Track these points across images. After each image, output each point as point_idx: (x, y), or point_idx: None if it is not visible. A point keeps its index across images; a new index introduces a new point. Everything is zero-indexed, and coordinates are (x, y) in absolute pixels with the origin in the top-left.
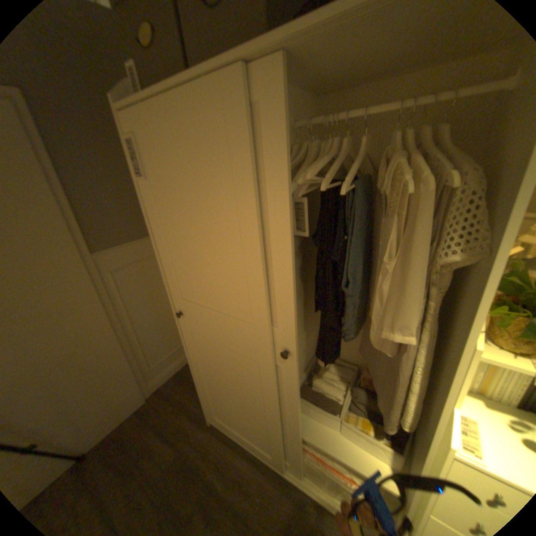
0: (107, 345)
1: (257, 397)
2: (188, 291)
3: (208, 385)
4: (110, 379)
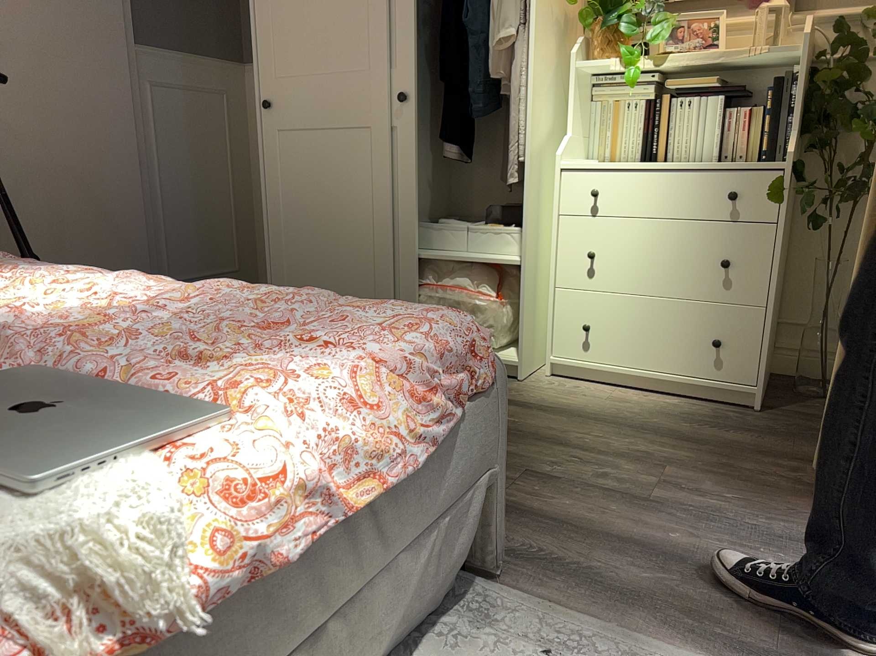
0: (134, 189)
1: (365, 194)
2: (290, 60)
3: (292, 229)
4: (125, 248)
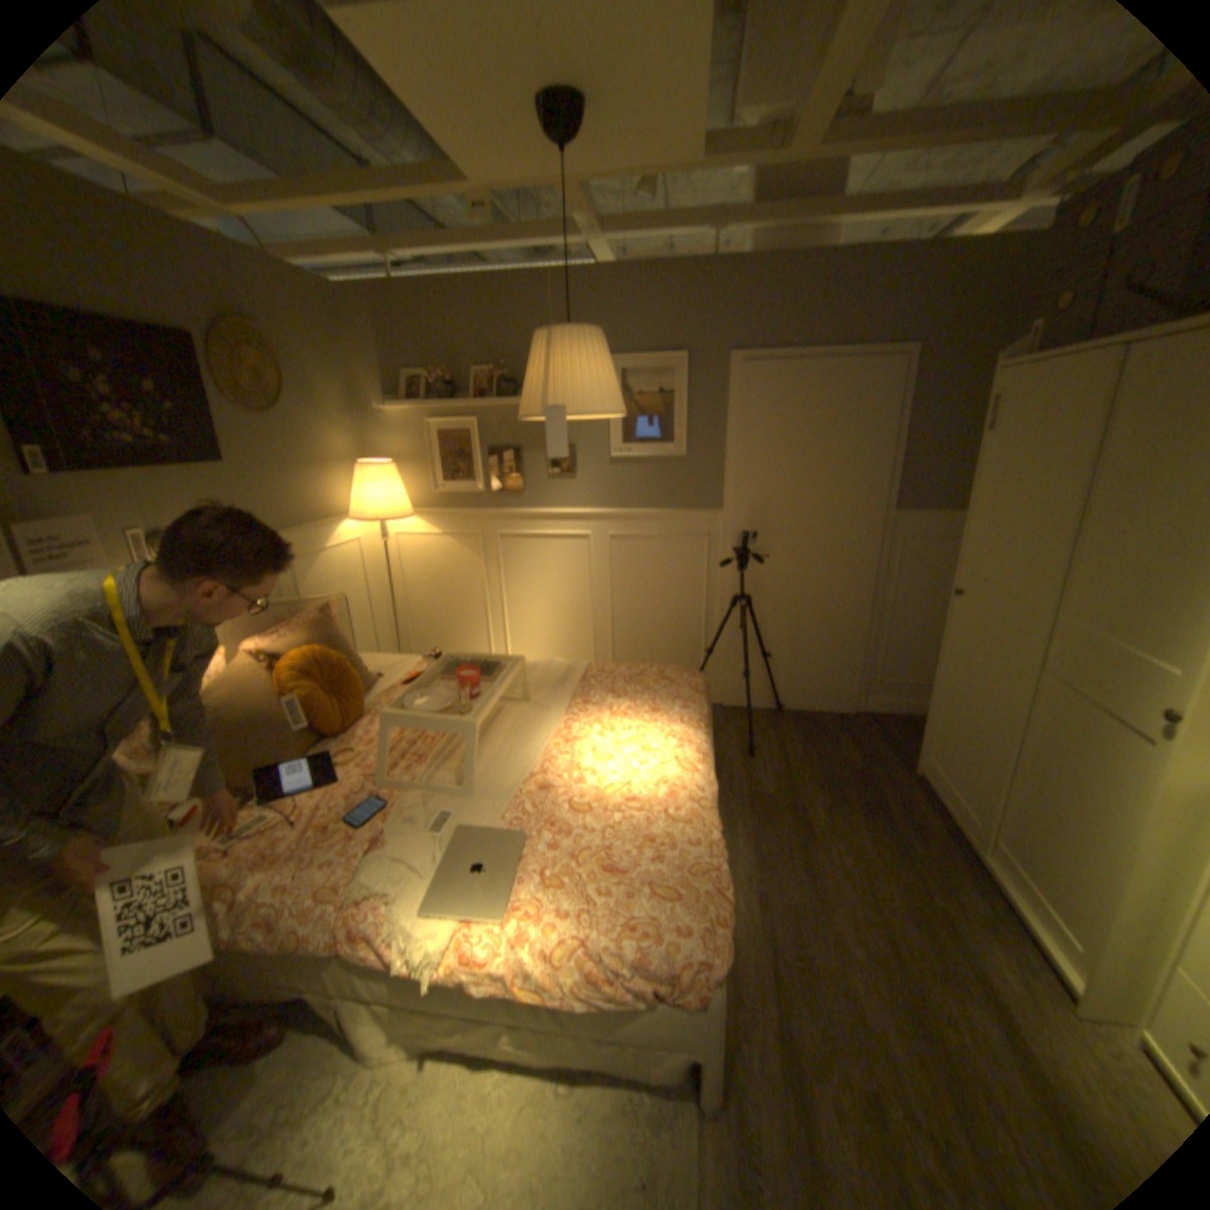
0: (862, 617)
1: (1005, 716)
2: (986, 564)
3: (952, 703)
4: (843, 656)
